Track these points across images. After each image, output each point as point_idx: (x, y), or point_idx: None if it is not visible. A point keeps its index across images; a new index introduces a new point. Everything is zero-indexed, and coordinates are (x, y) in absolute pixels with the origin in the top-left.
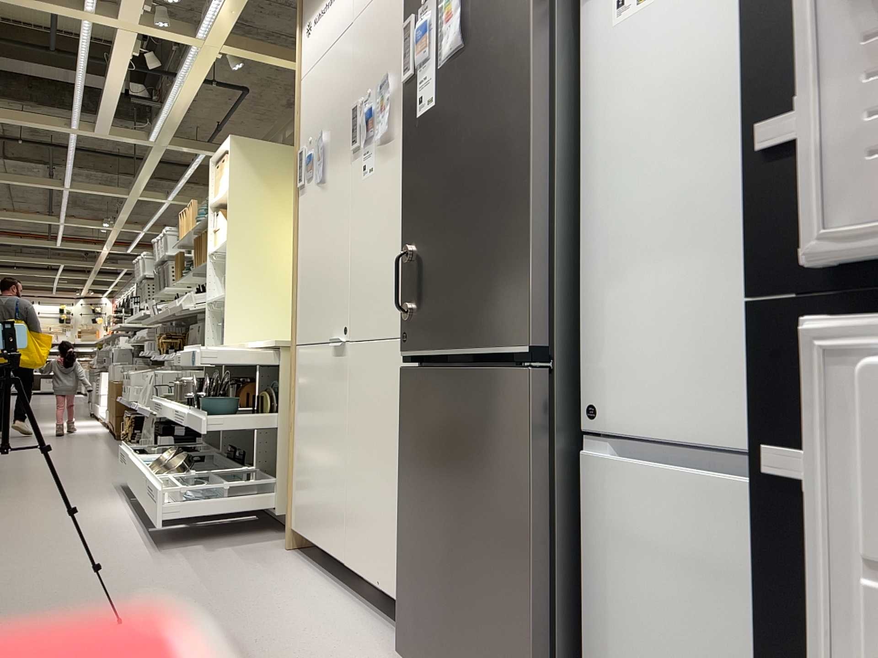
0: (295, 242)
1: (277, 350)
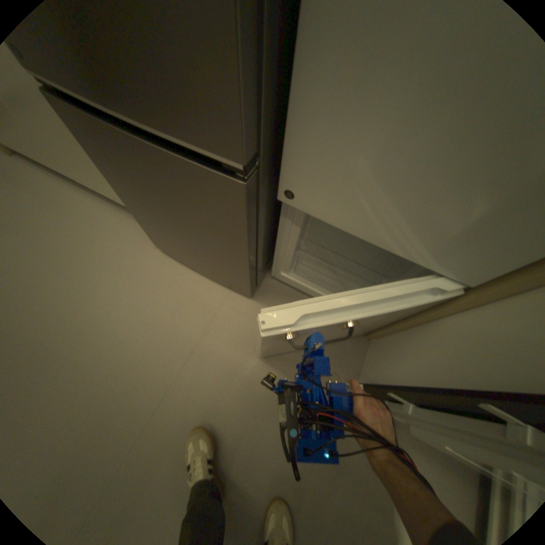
0: None
1: None
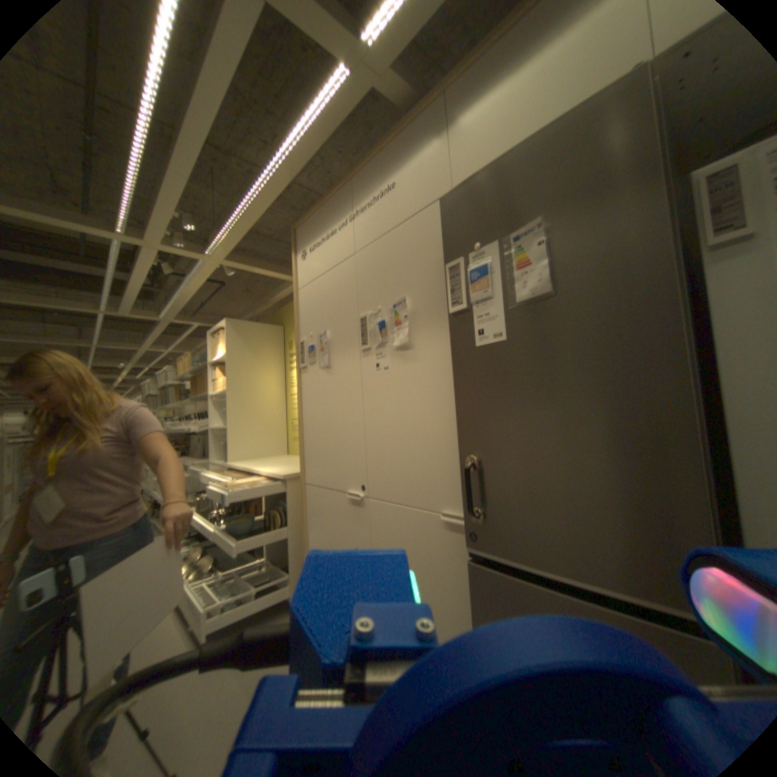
0: (300, 408)
1: (282, 480)
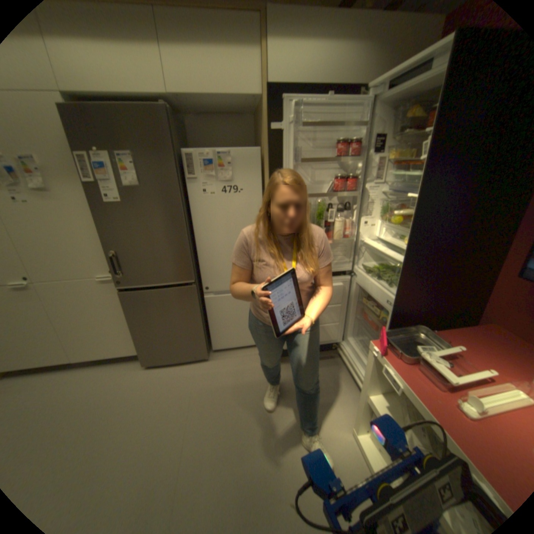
0: None
1: None
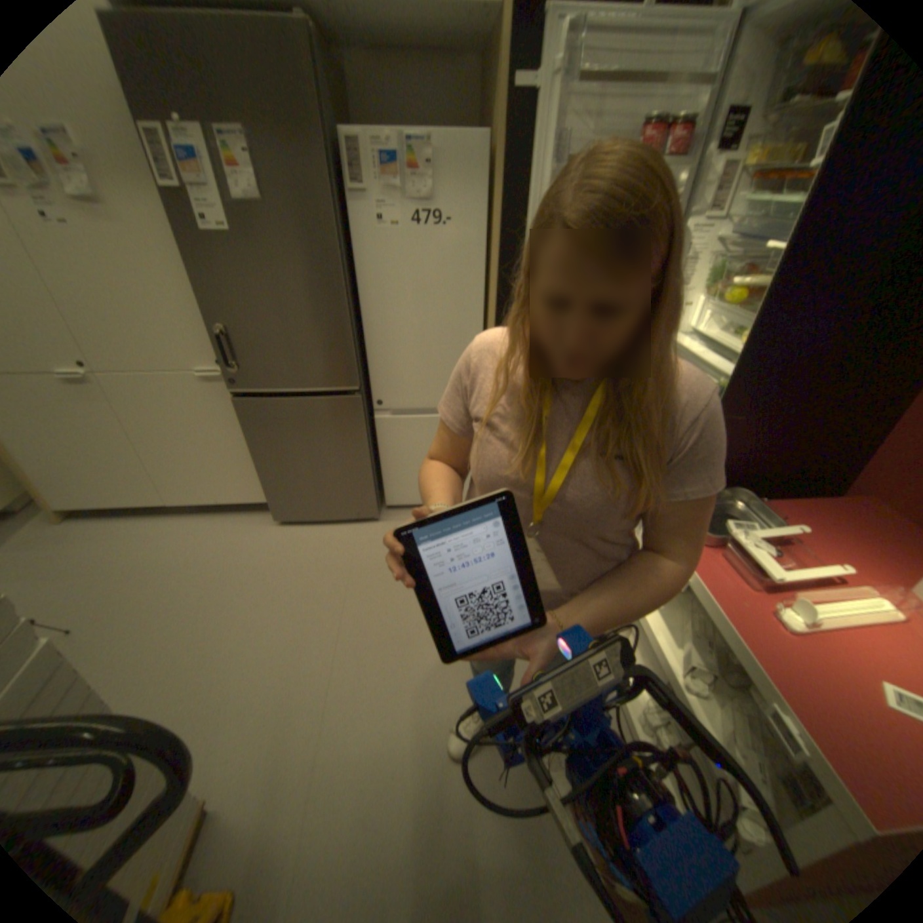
0: None
1: None
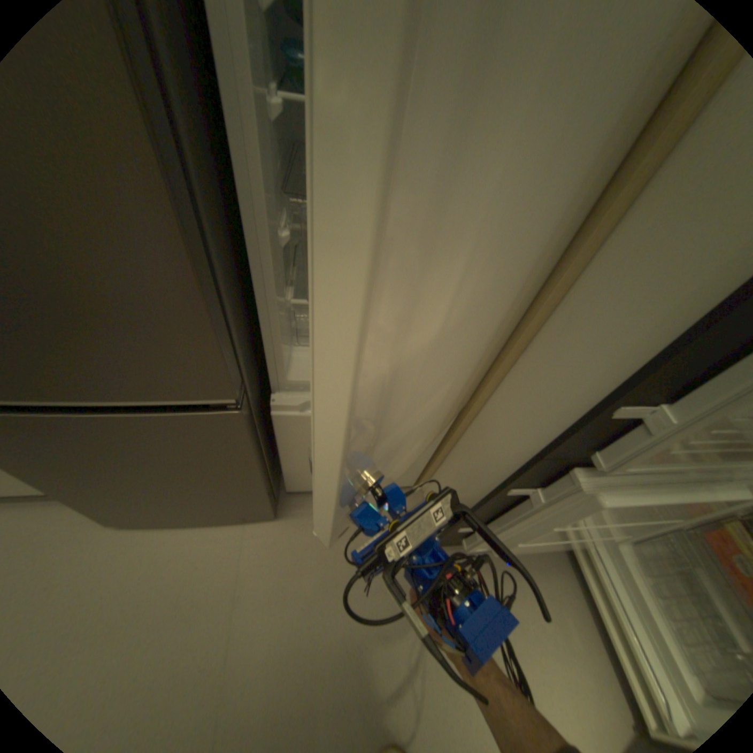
0: None
1: None
